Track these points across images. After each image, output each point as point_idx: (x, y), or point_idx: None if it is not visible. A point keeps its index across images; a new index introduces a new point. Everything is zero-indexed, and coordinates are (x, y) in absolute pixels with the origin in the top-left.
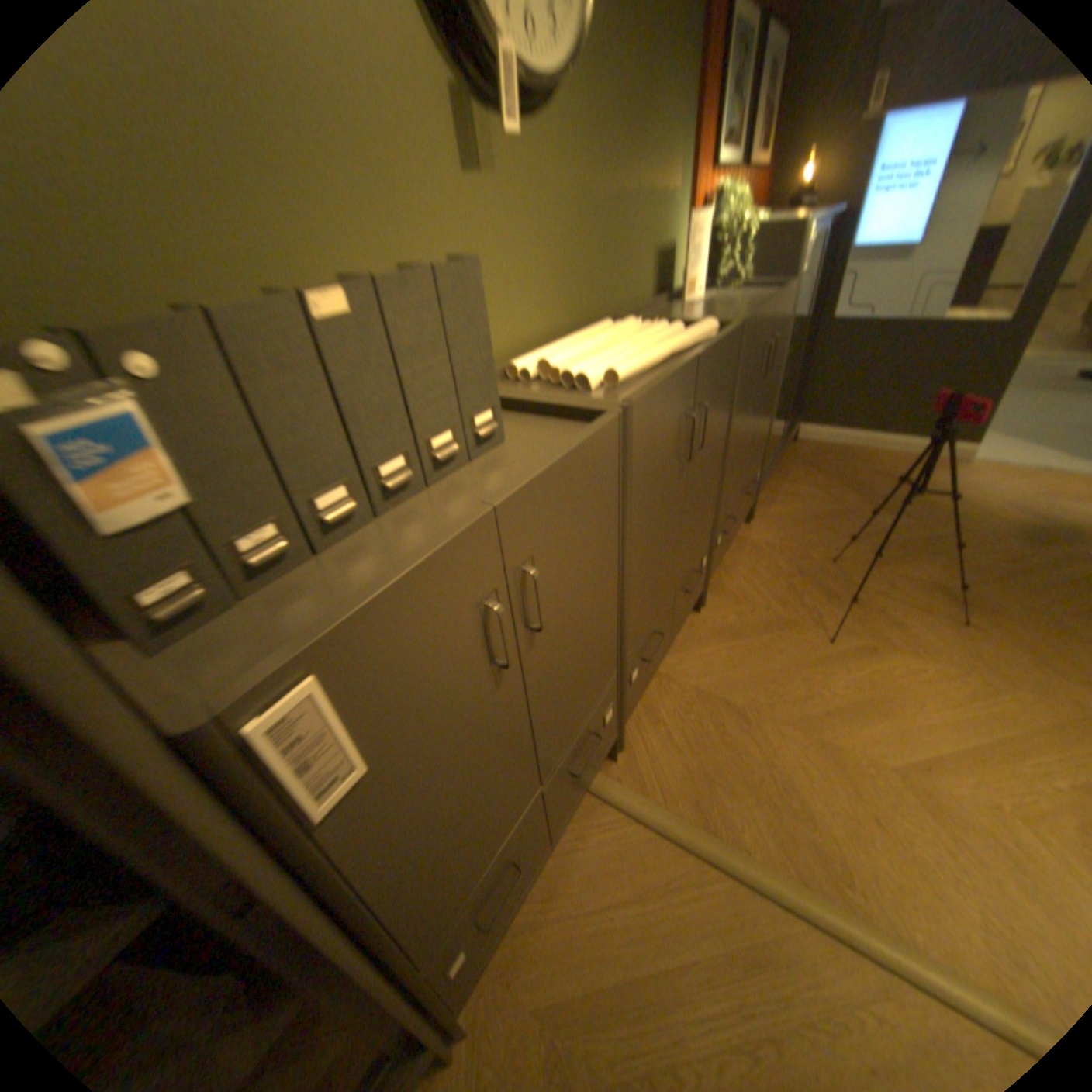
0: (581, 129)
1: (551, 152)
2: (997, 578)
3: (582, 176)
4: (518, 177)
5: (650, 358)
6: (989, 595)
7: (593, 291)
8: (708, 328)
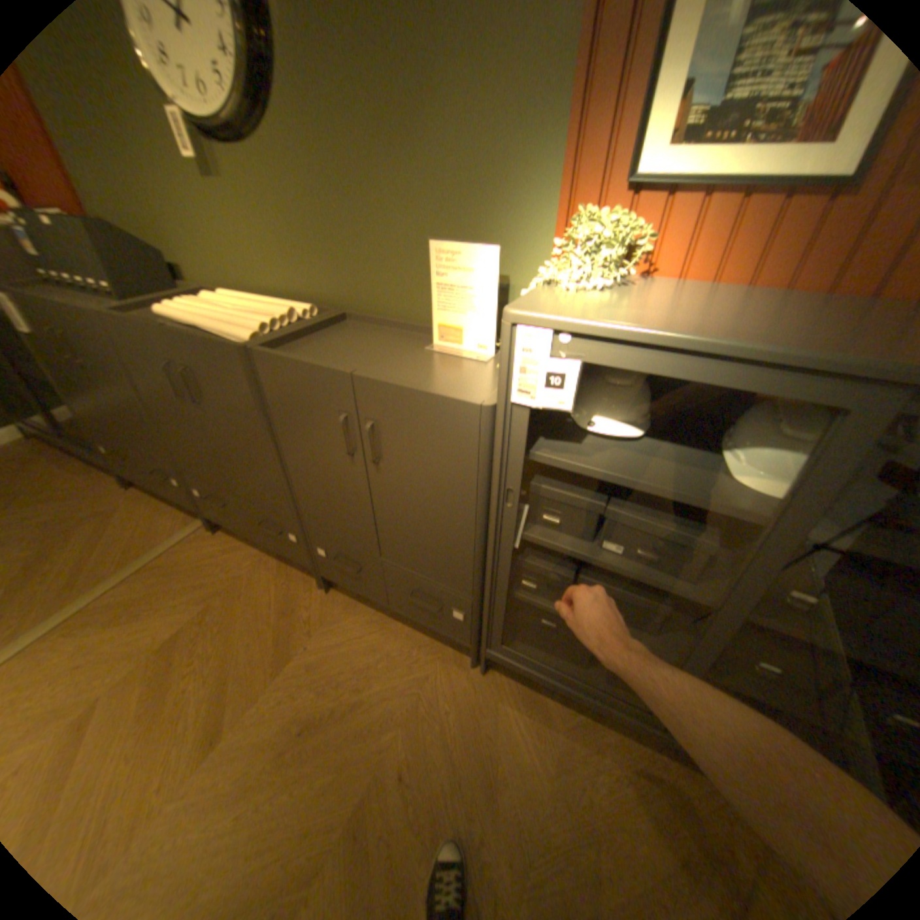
0: (296, 149)
1: (266, 168)
2: None
3: (303, 187)
4: (240, 185)
5: (176, 317)
6: None
7: (331, 283)
8: (235, 335)
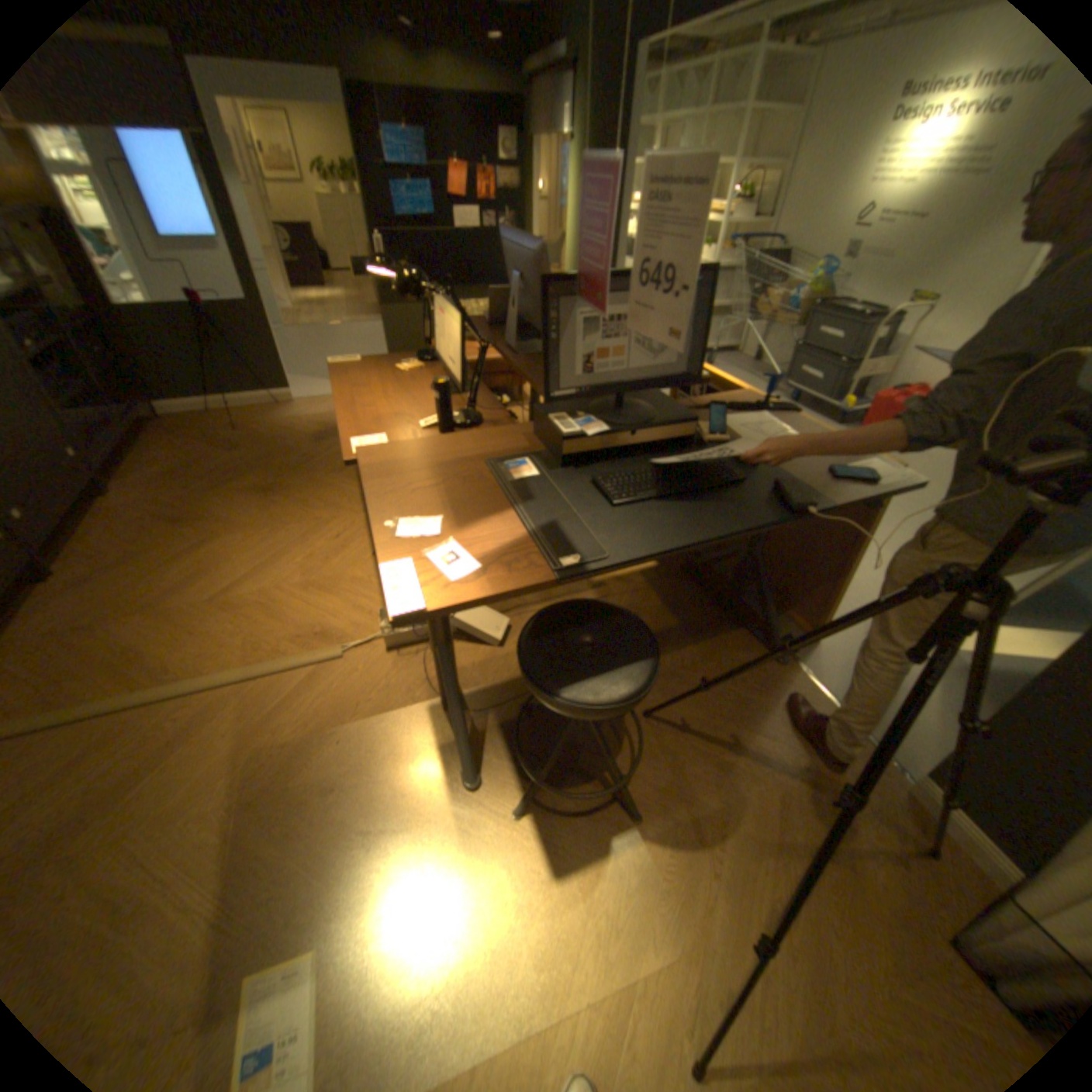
0: None
1: None
2: (292, 470)
3: None
4: None
5: None
6: (285, 481)
7: None
8: None
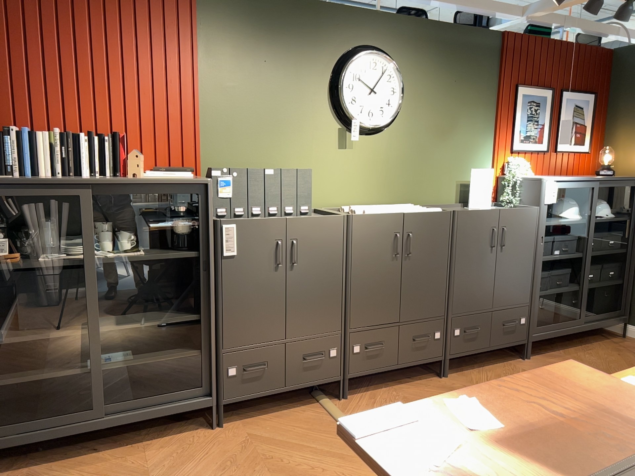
0: (401, 138)
1: (383, 145)
2: None
3: (401, 152)
4: (364, 151)
5: (386, 212)
6: None
7: (404, 193)
8: (433, 211)
